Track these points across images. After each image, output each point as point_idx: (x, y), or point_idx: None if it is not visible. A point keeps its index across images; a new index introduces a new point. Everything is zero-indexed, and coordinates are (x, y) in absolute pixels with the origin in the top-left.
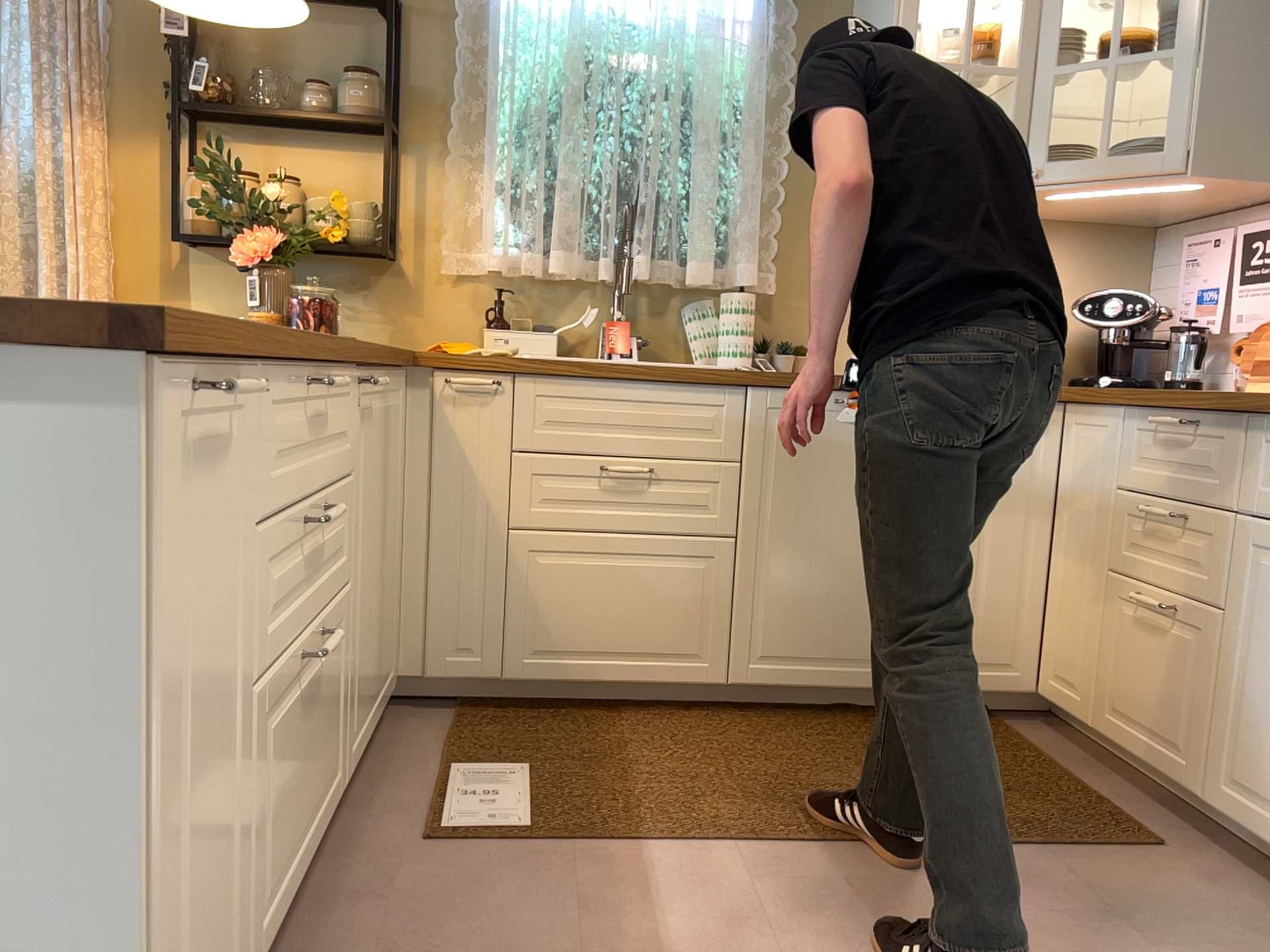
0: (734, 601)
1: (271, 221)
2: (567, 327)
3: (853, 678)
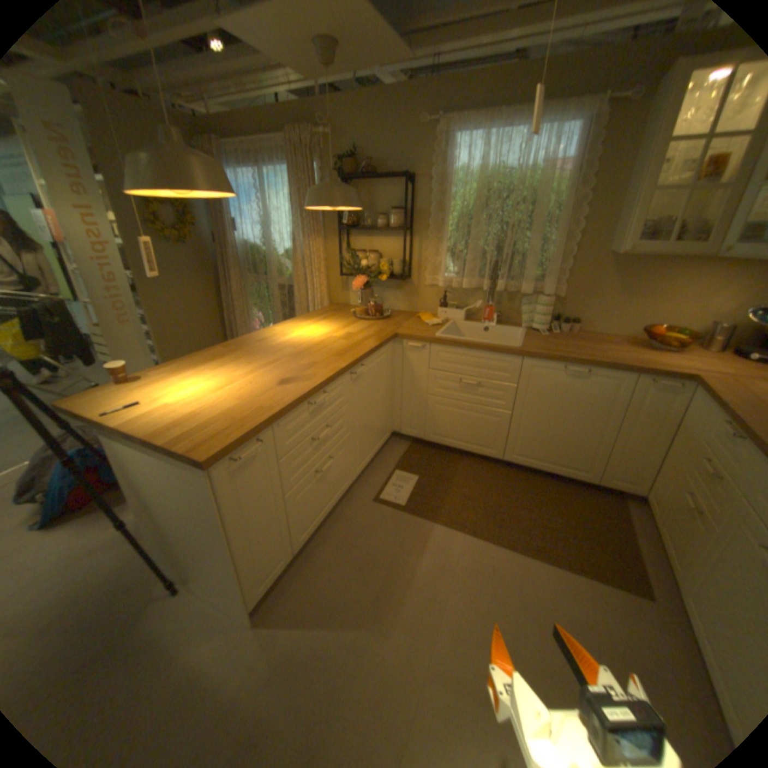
0: (508, 433)
1: (362, 273)
2: (468, 308)
3: (555, 470)
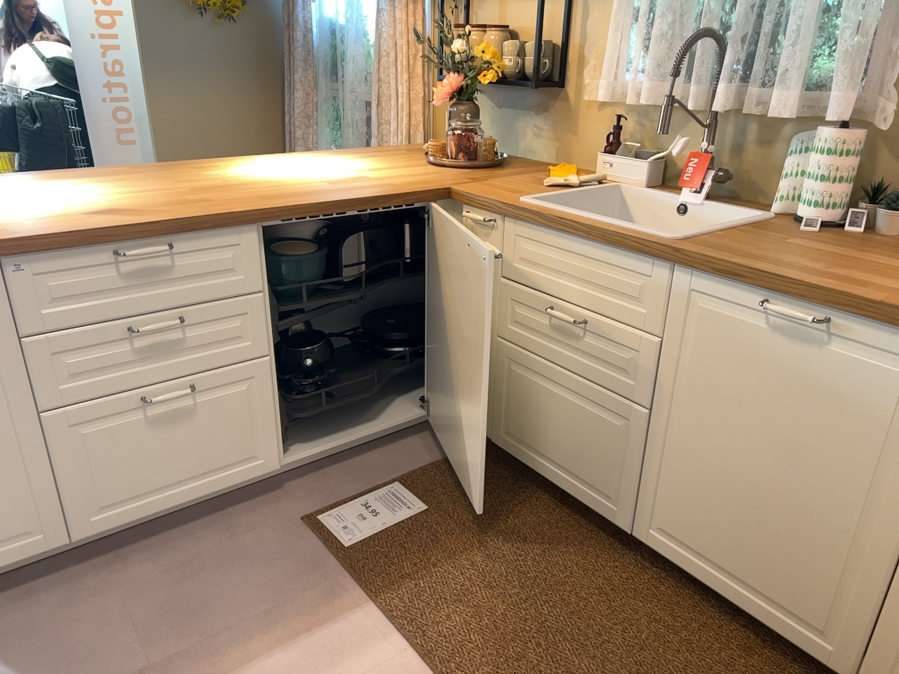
0: (644, 466)
1: (454, 69)
2: (657, 158)
3: (743, 601)
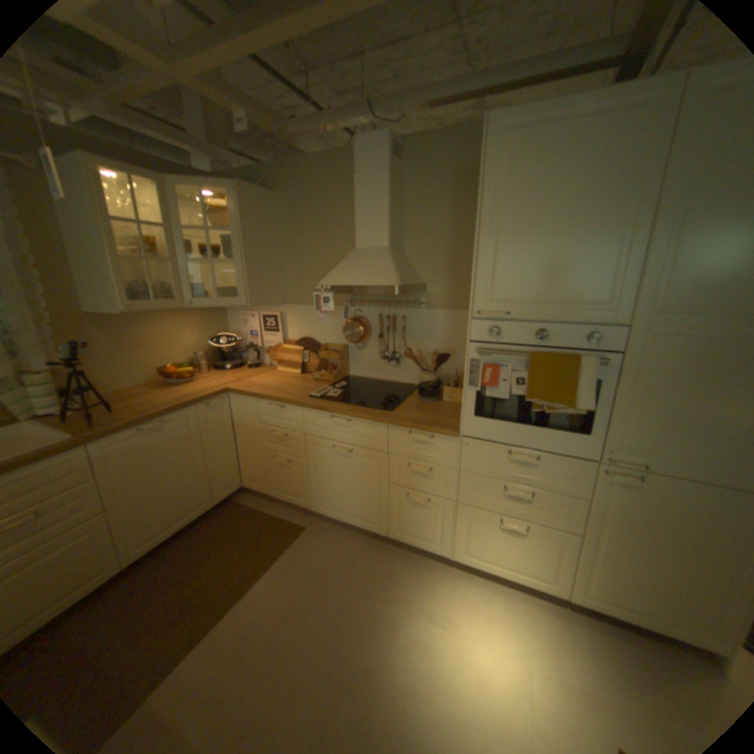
0: (111, 538)
1: None
2: None
3: (178, 528)
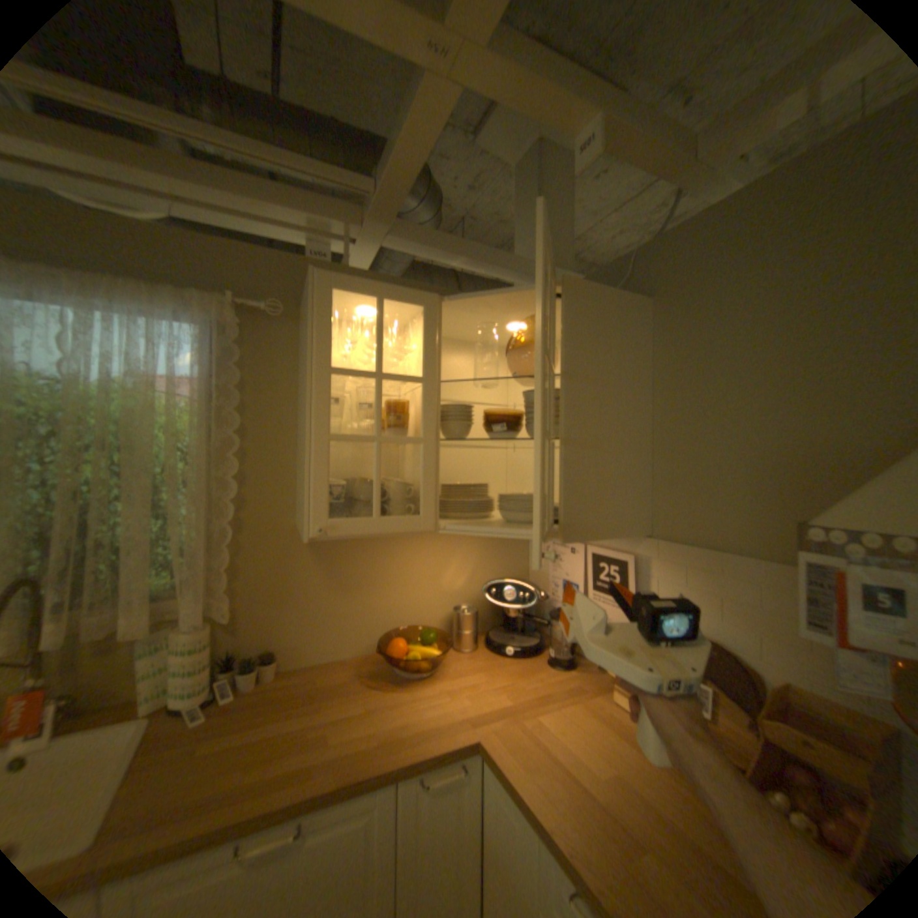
0: None
1: None
2: None
3: None
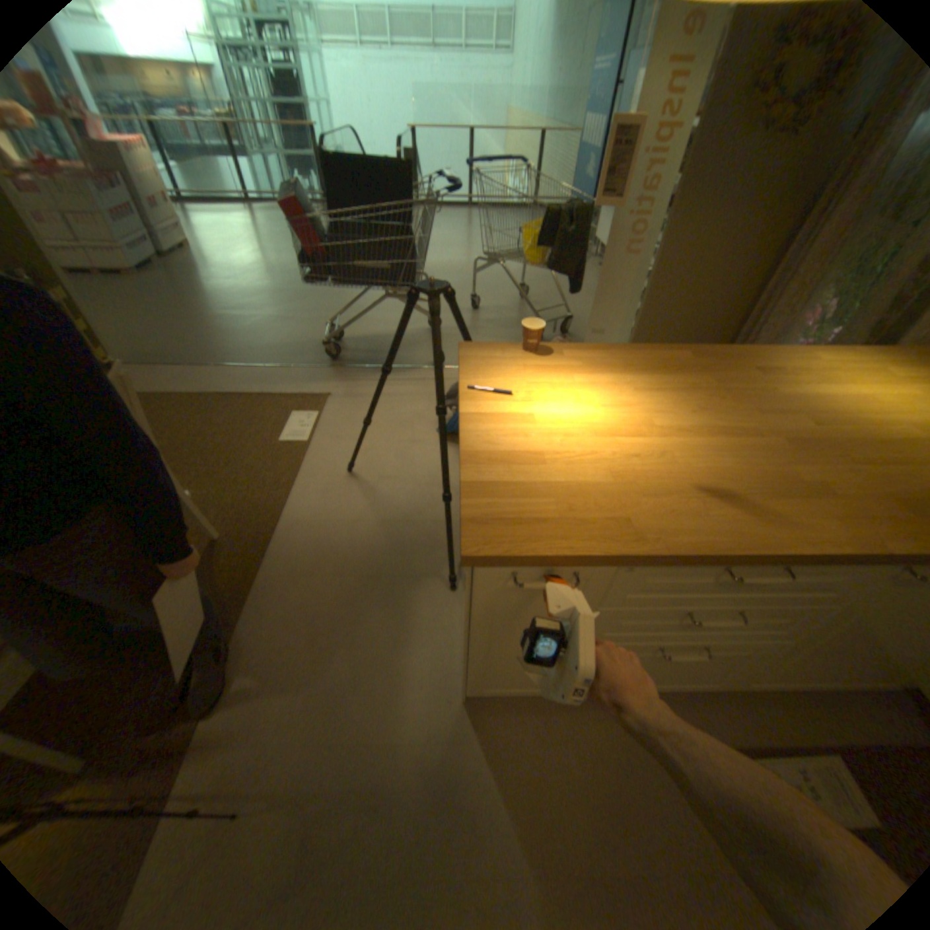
0: None
1: None
2: None
3: None
